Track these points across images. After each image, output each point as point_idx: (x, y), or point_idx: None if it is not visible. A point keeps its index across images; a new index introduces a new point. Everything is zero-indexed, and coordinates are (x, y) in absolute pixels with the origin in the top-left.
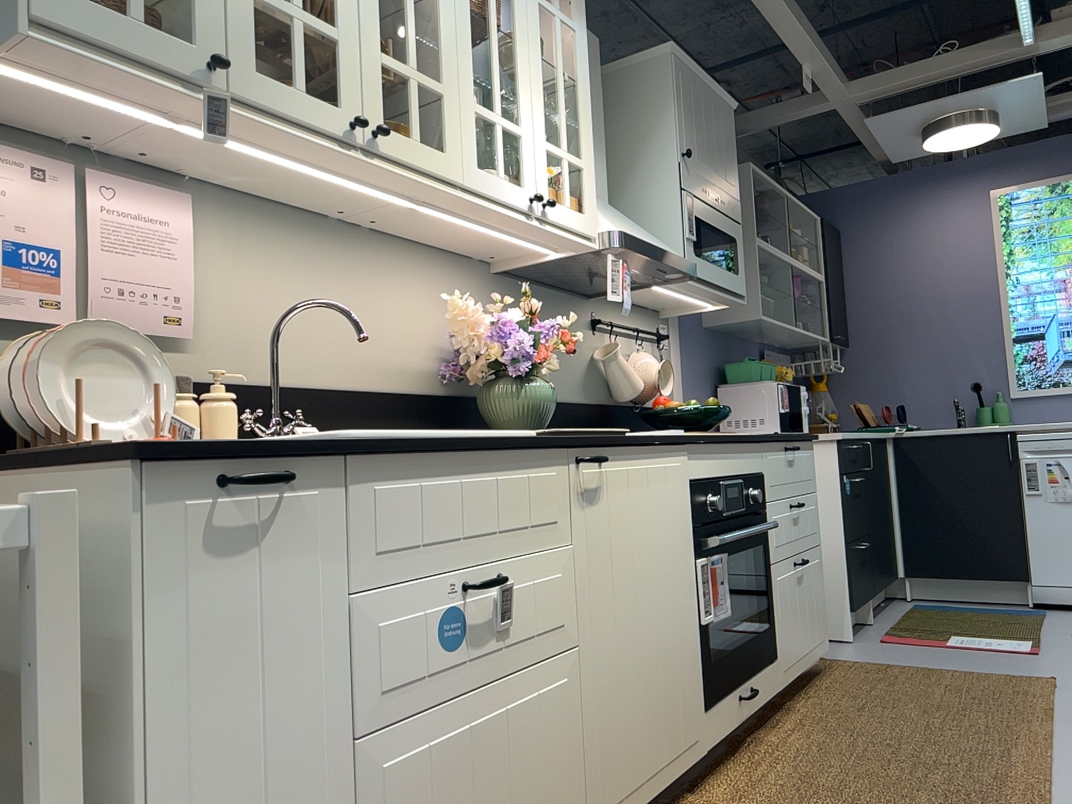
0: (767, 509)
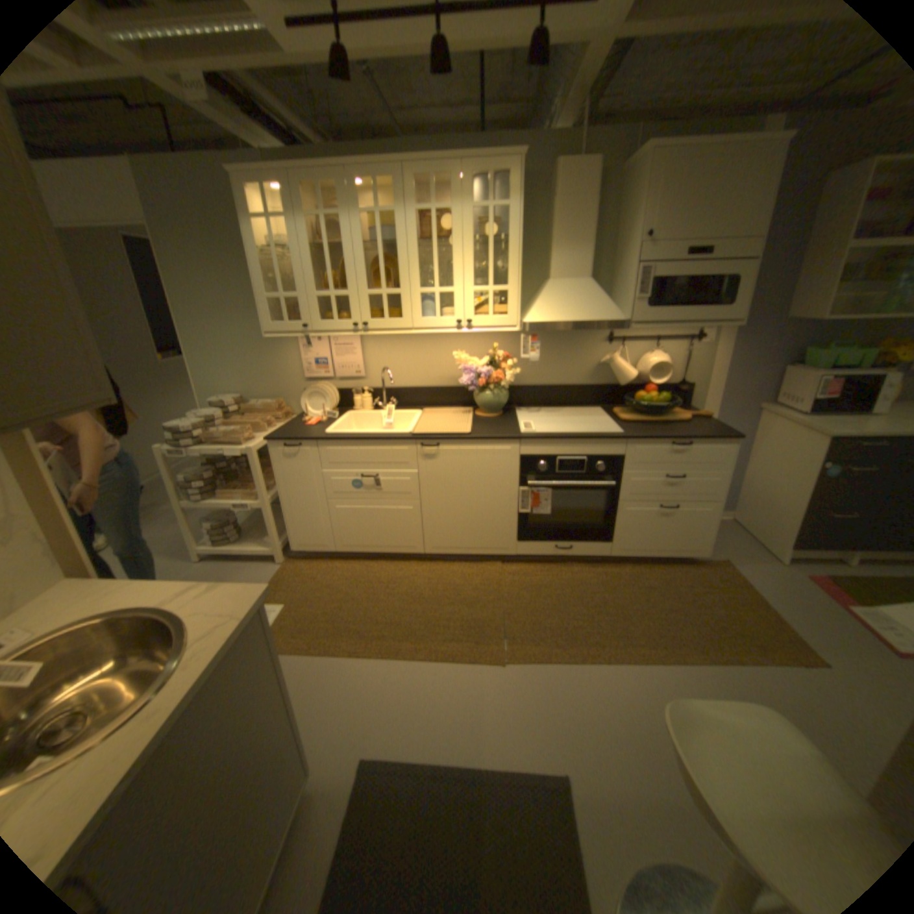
0: (623, 475)
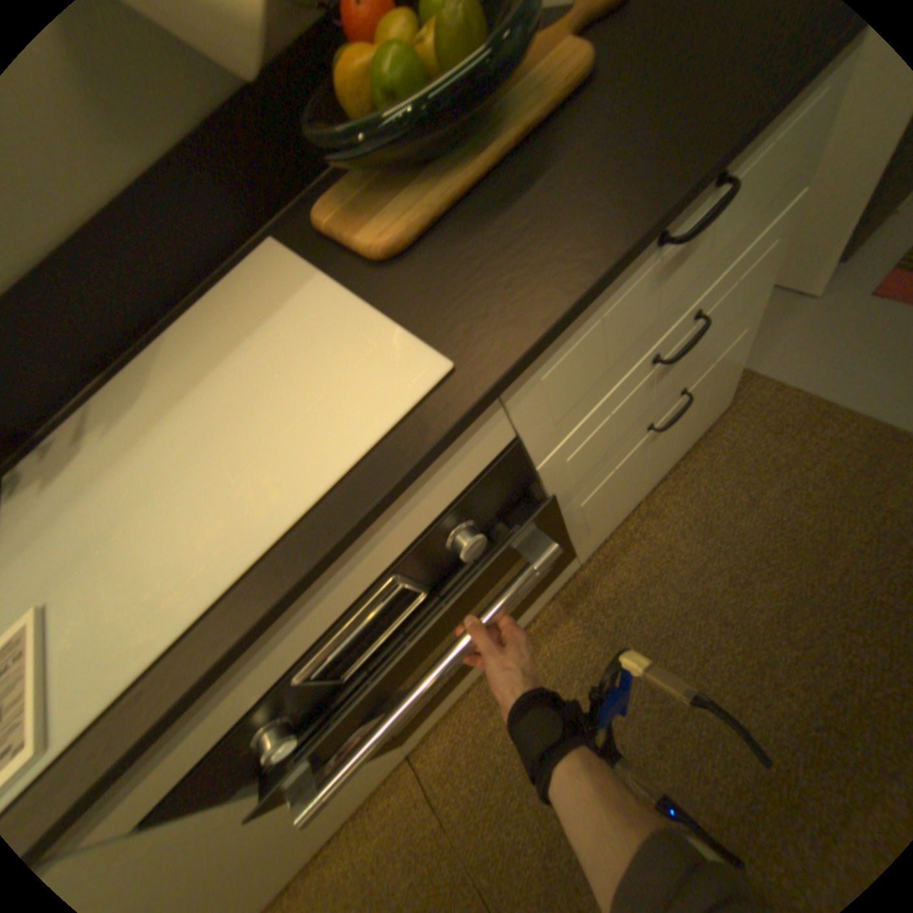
0: (537, 474)
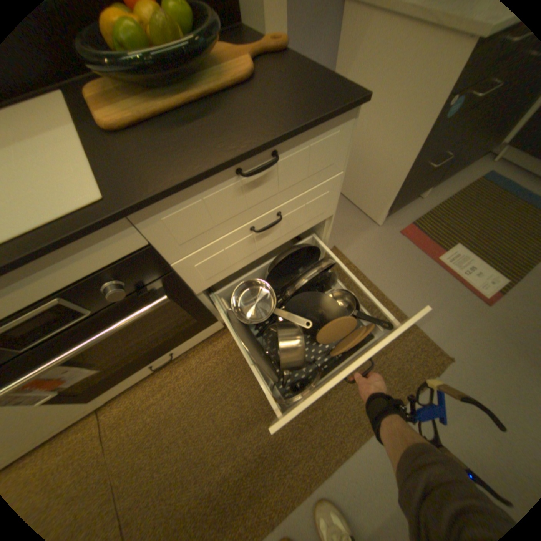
0: (173, 268)
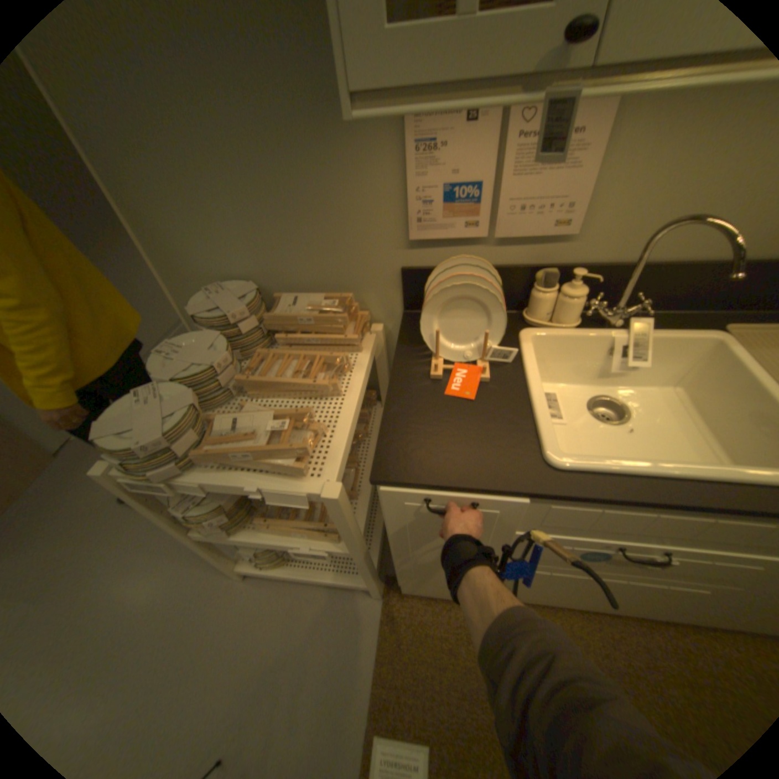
0: None
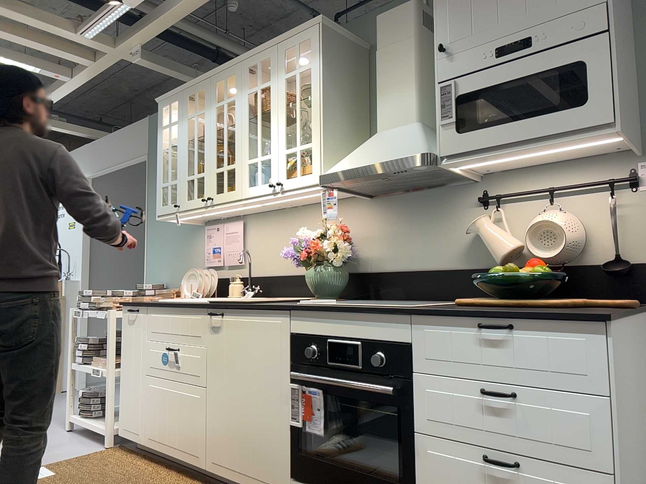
0: (414, 379)
